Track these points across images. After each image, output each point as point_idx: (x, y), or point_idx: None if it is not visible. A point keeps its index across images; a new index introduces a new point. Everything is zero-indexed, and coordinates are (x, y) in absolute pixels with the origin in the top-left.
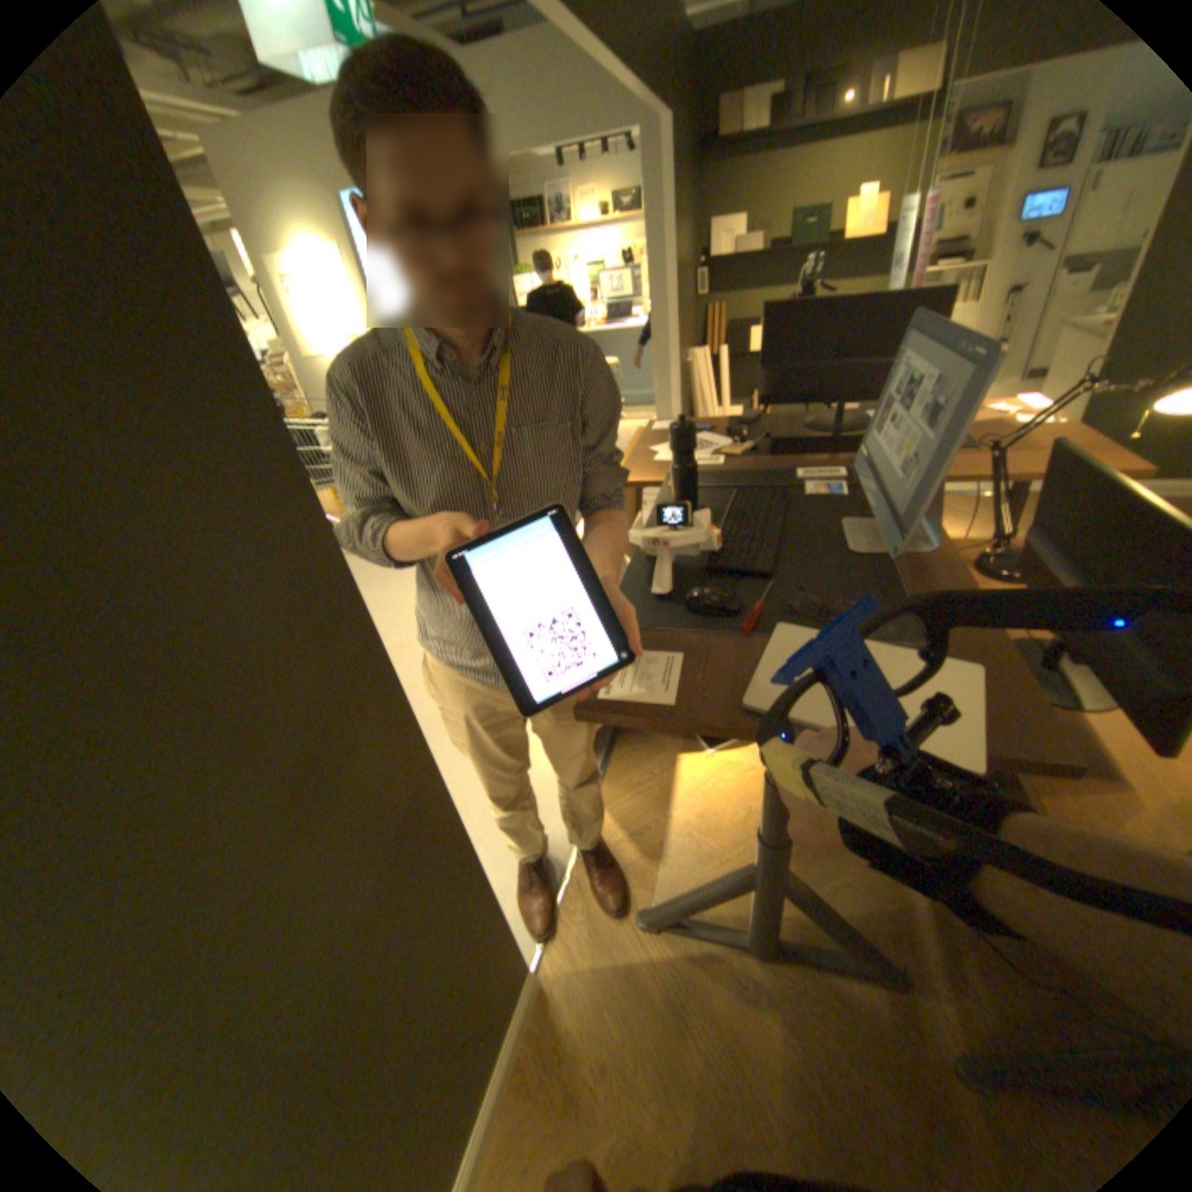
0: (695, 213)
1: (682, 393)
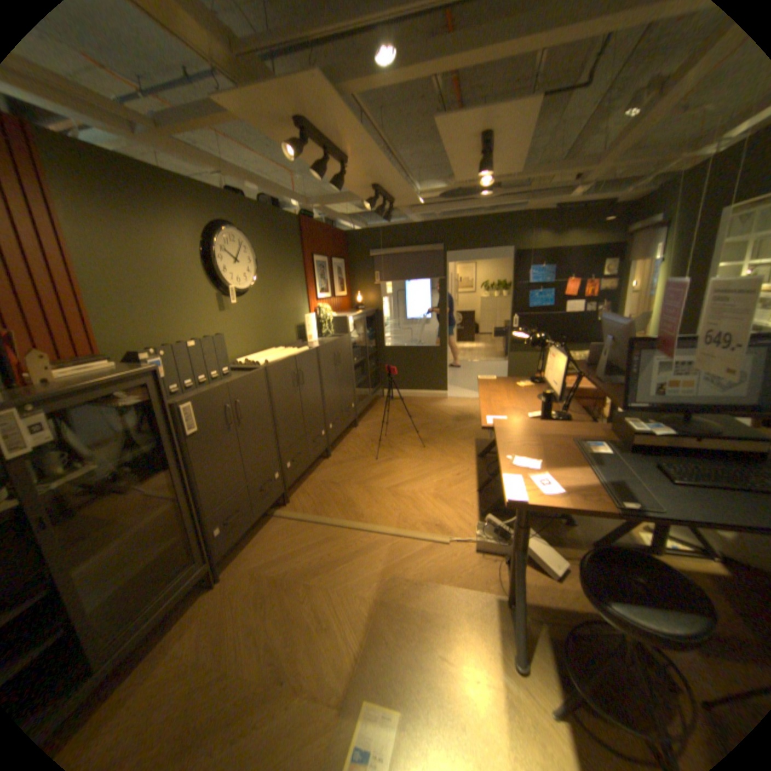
0: None
1: None
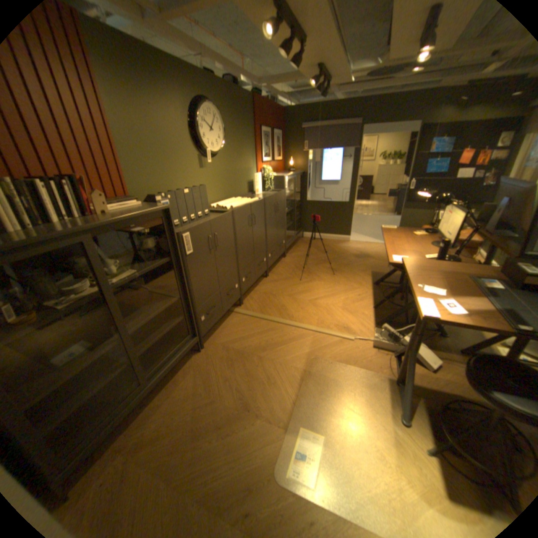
0: None
1: None
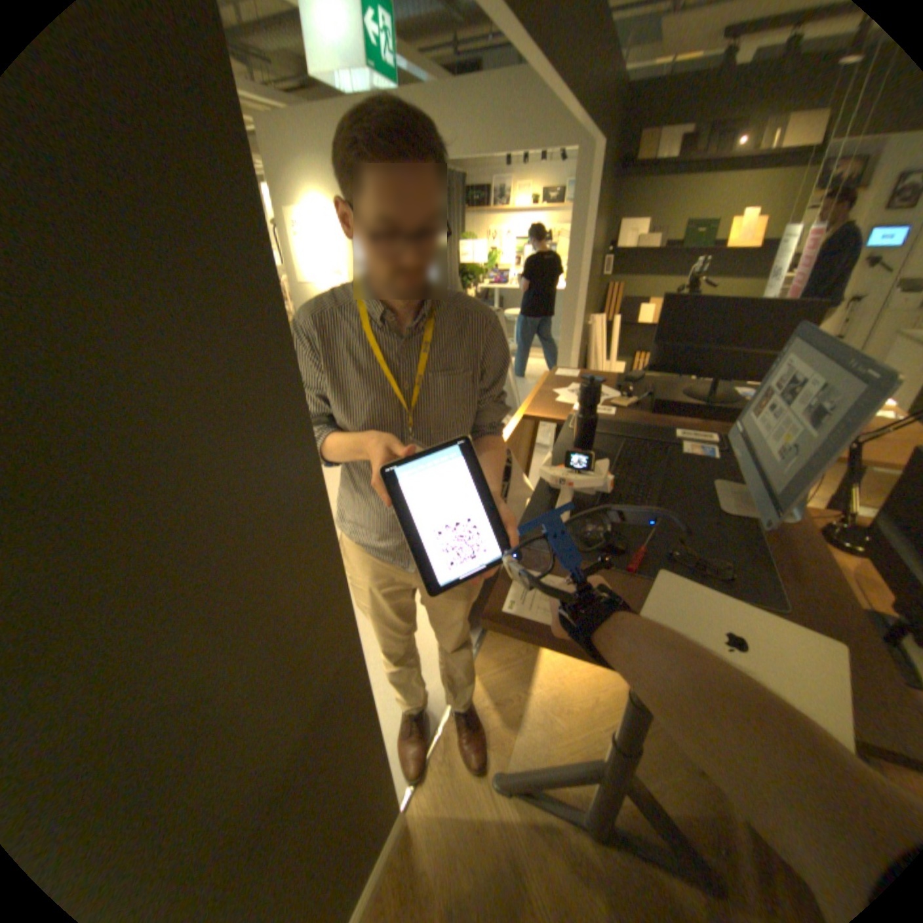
0: (610, 214)
1: (581, 348)
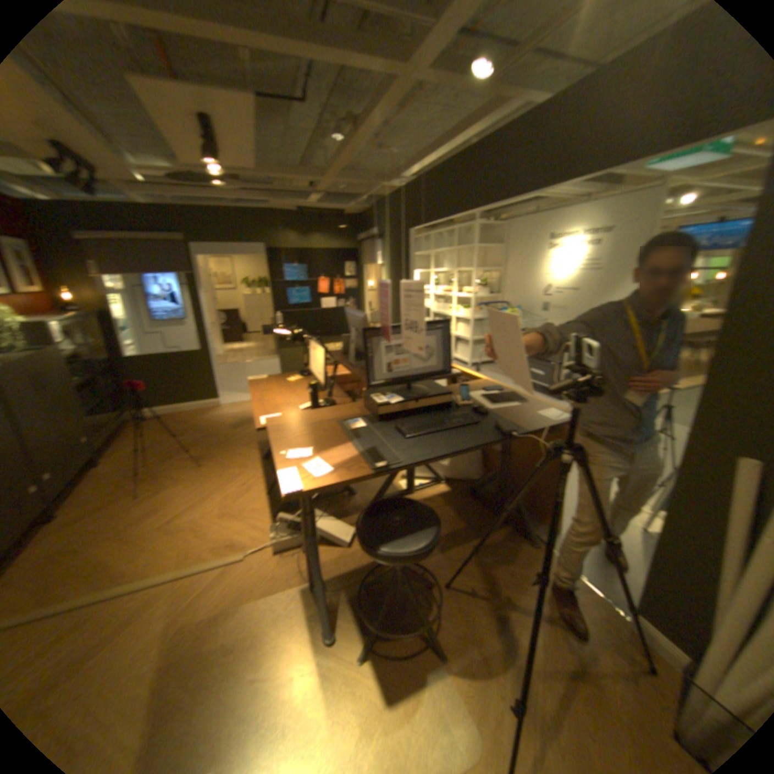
0: None
1: (693, 476)
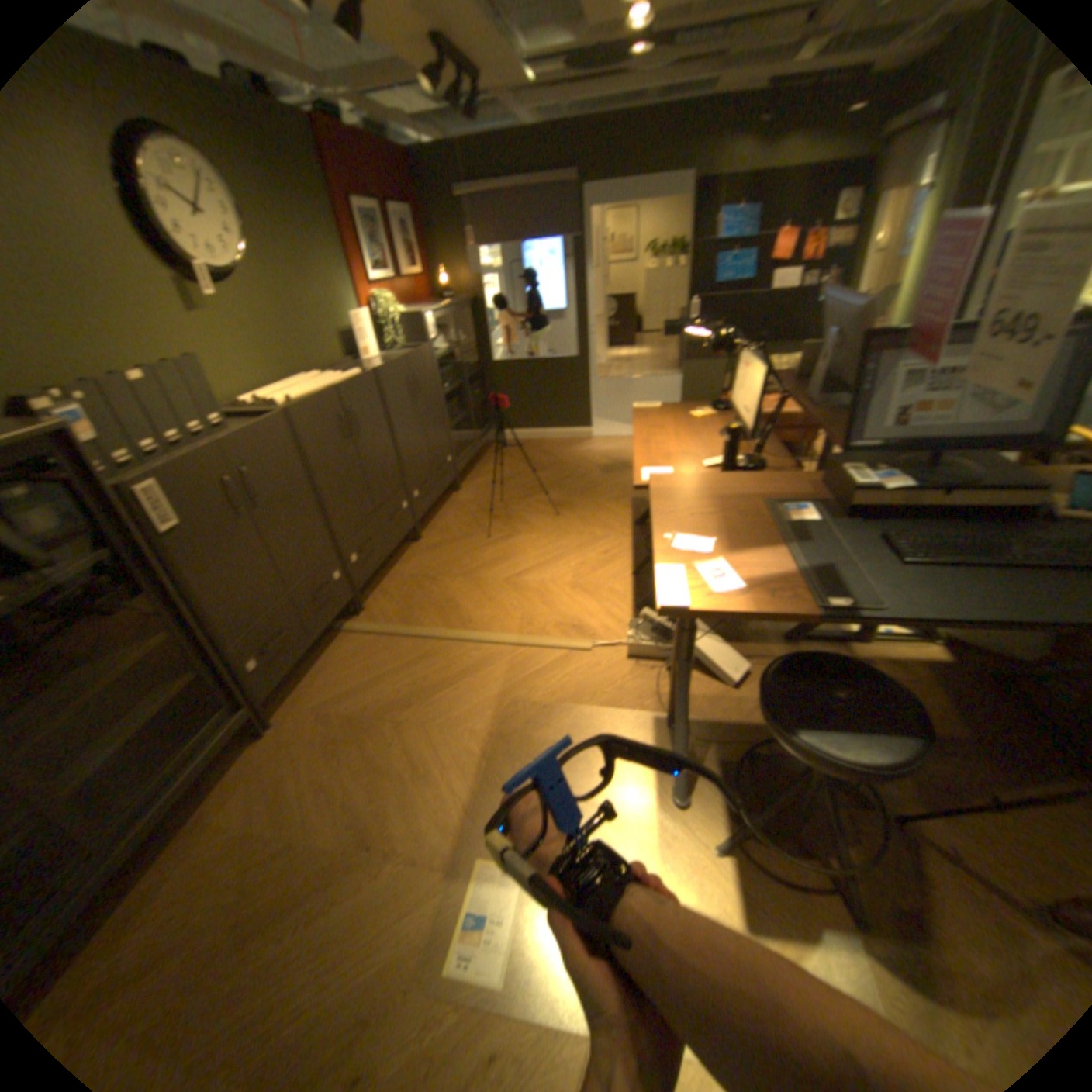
0: None
1: None
